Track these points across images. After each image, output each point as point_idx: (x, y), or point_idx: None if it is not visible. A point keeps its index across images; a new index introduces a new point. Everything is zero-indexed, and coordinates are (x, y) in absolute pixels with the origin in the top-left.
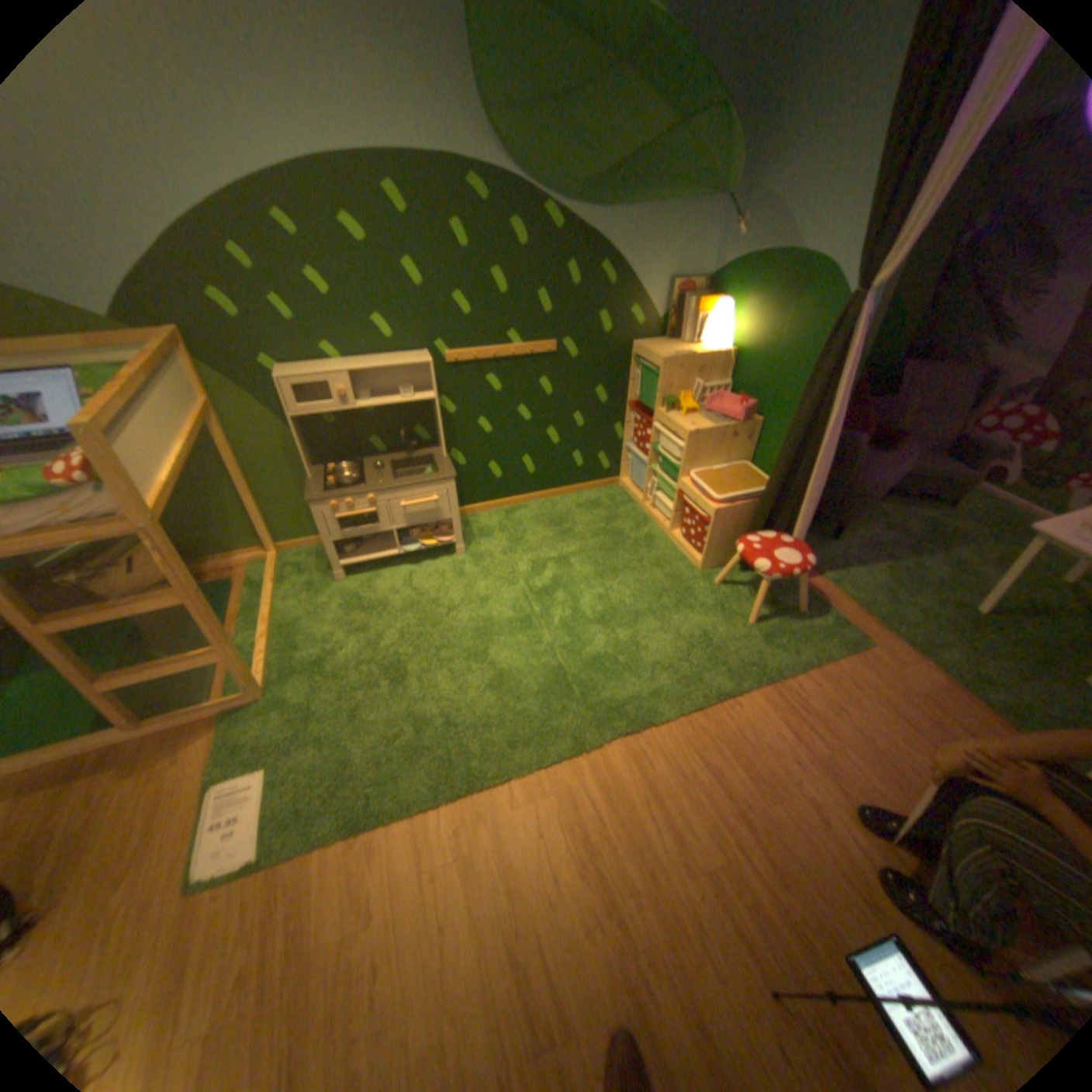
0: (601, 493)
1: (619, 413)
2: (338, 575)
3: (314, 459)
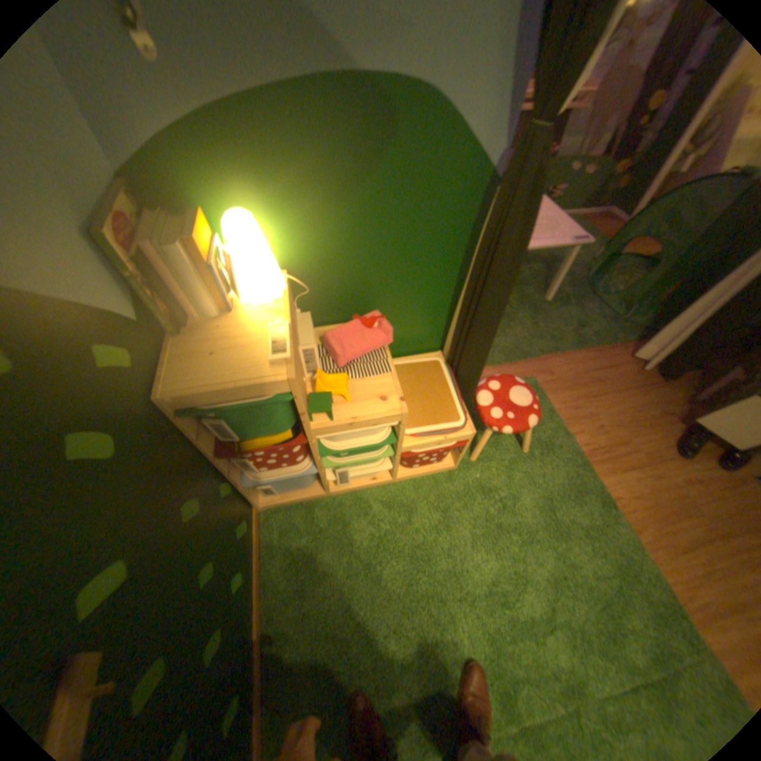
0: (270, 542)
1: (212, 476)
2: None
3: None
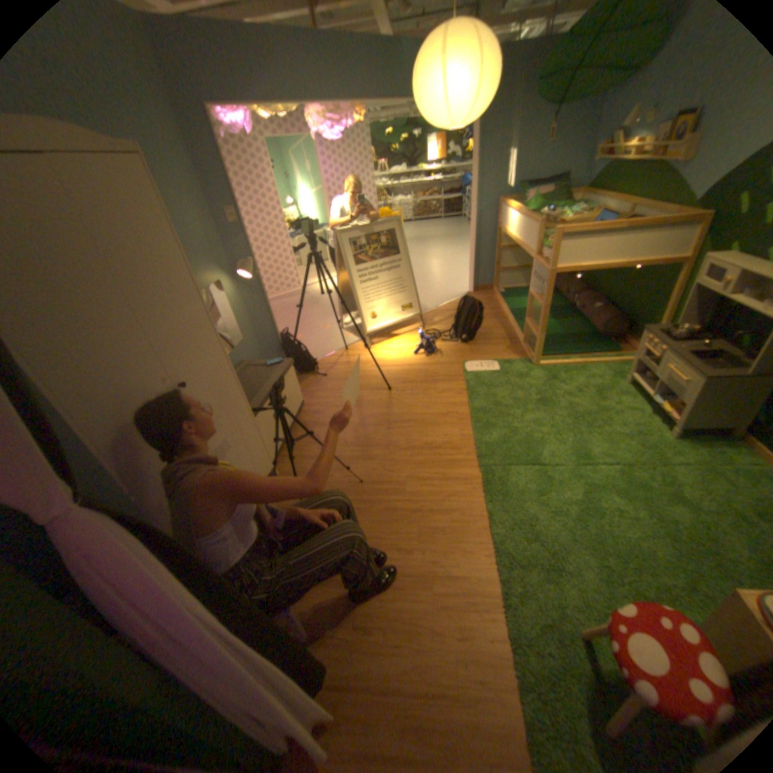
0: None
1: None
2: (632, 383)
3: (707, 322)
